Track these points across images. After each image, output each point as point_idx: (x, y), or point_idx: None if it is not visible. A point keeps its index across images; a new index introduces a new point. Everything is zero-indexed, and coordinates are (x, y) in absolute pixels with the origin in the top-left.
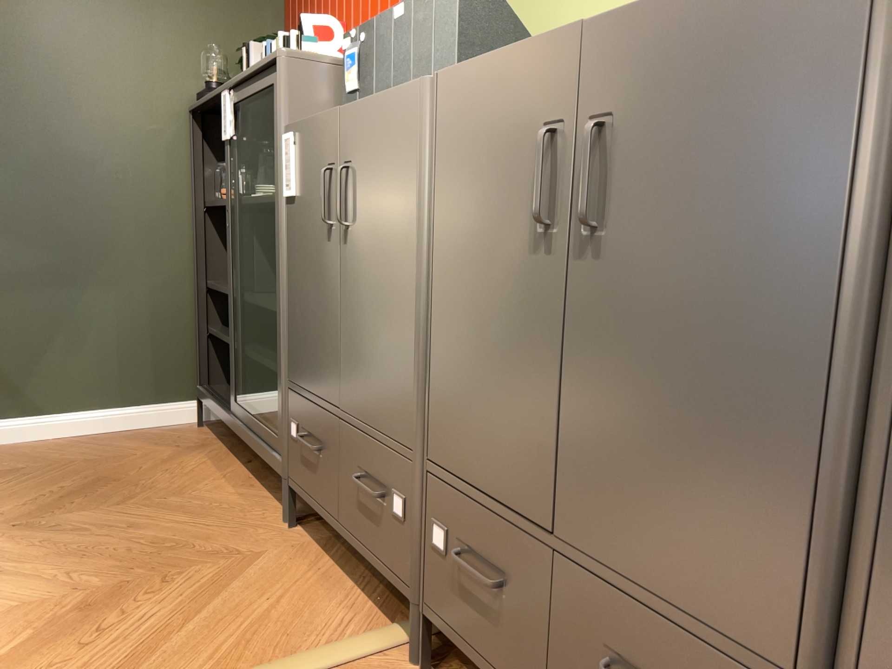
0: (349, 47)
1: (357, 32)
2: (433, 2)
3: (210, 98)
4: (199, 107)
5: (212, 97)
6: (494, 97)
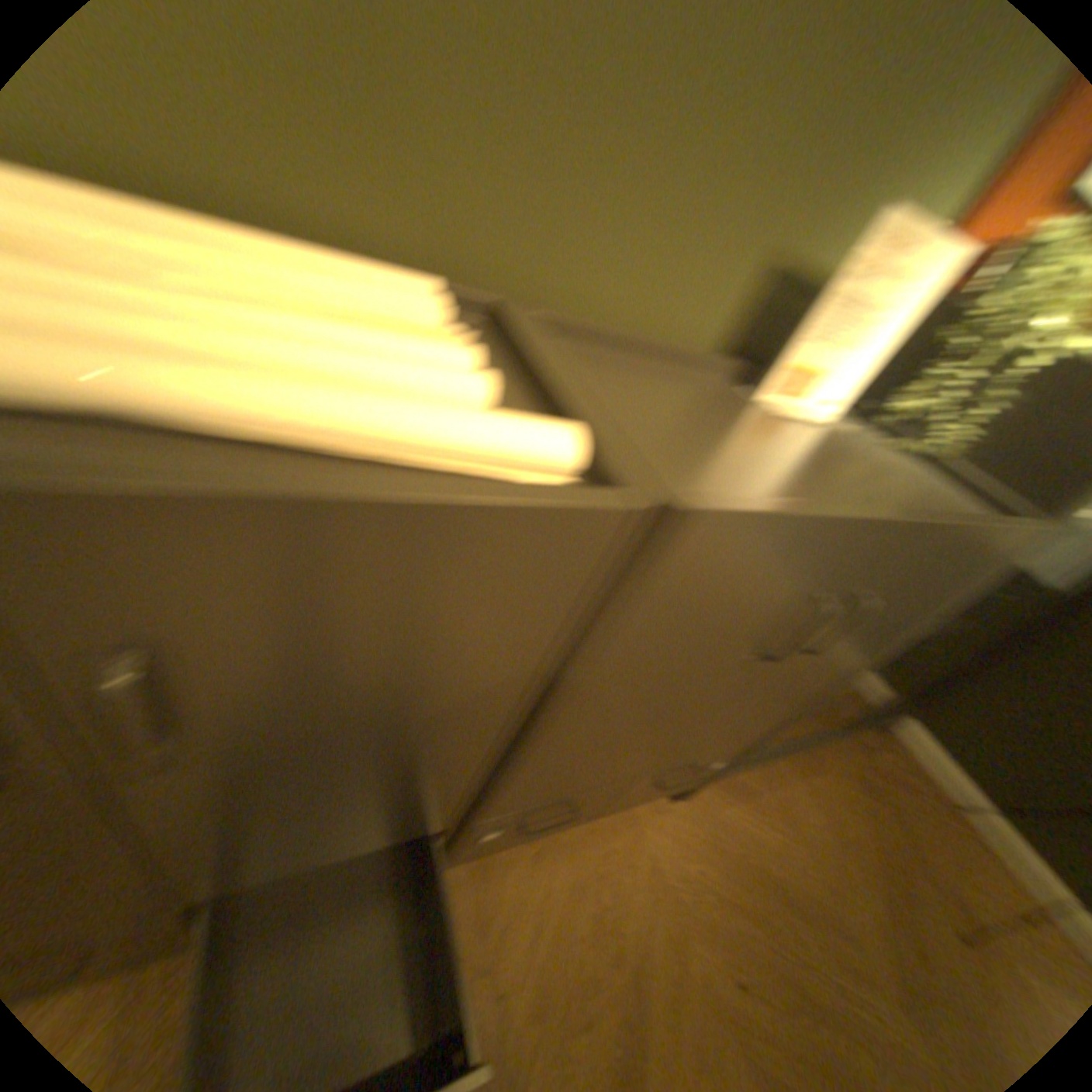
0: None
1: None
2: None
3: None
4: None
5: None
6: None
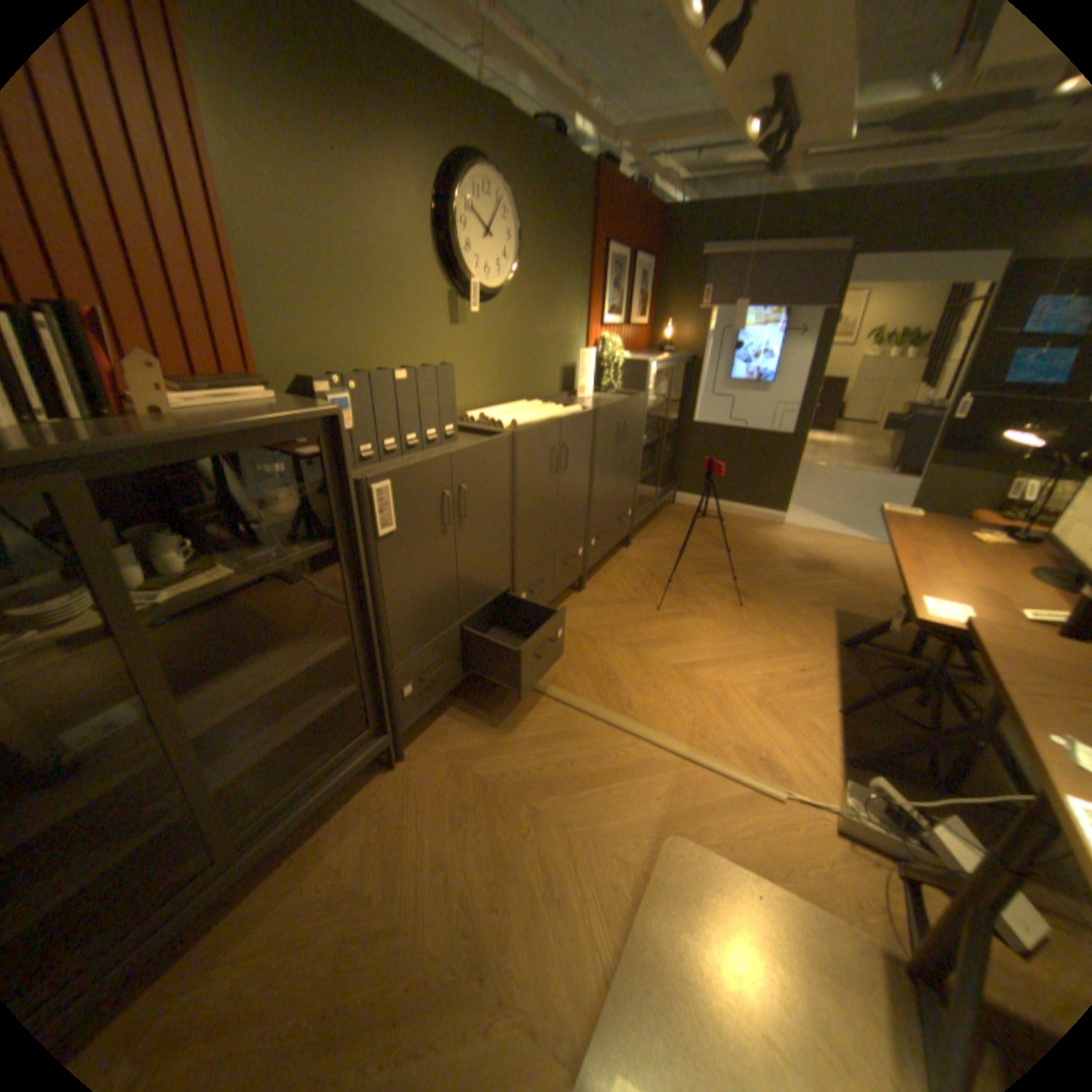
0: (329, 389)
1: (341, 377)
2: (437, 377)
3: None
4: None
5: None
6: (539, 440)
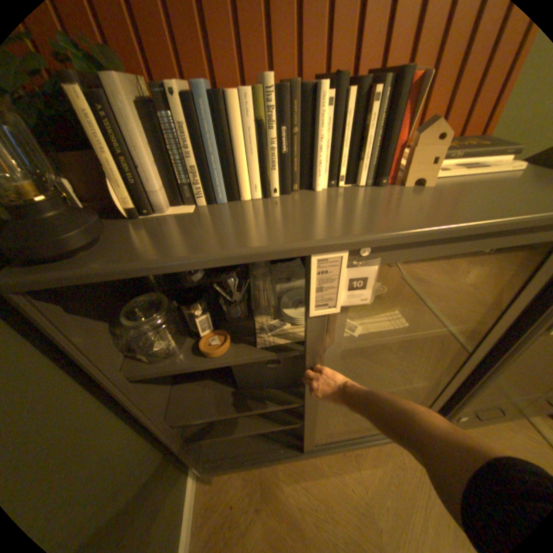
0: None
1: None
2: None
3: (214, 257)
4: (107, 277)
5: (232, 255)
6: None
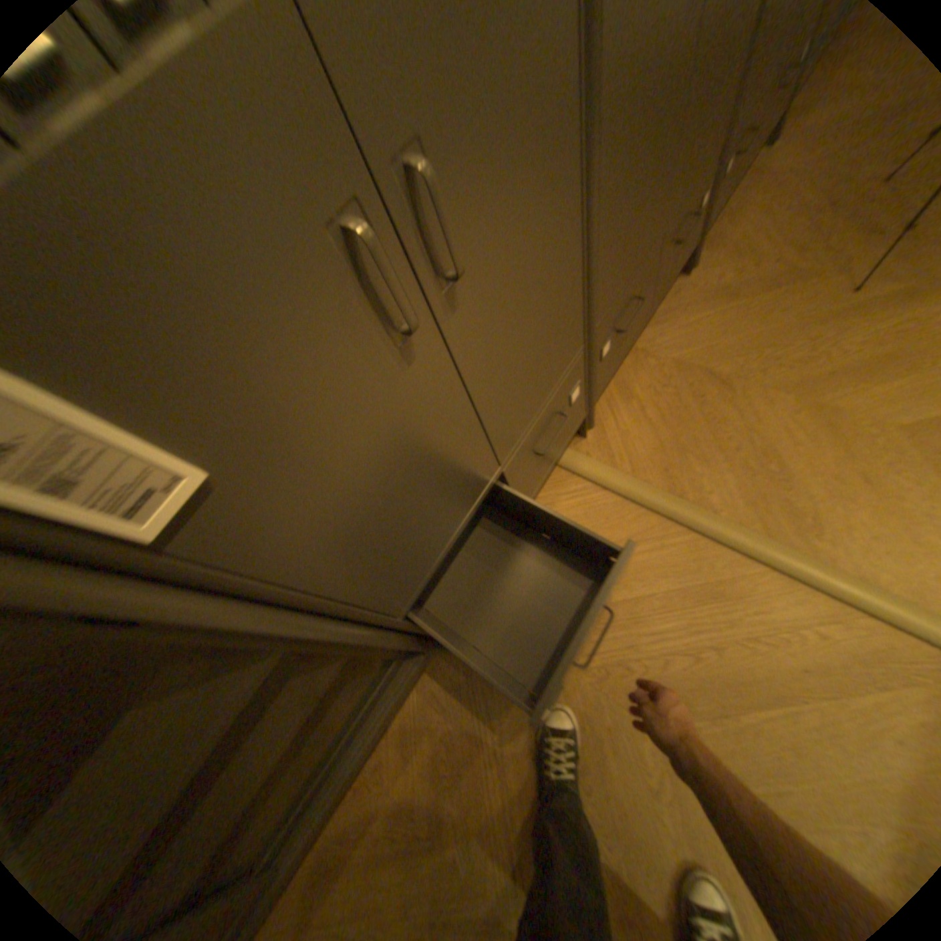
0: None
1: None
2: None
3: None
4: None
5: None
6: None
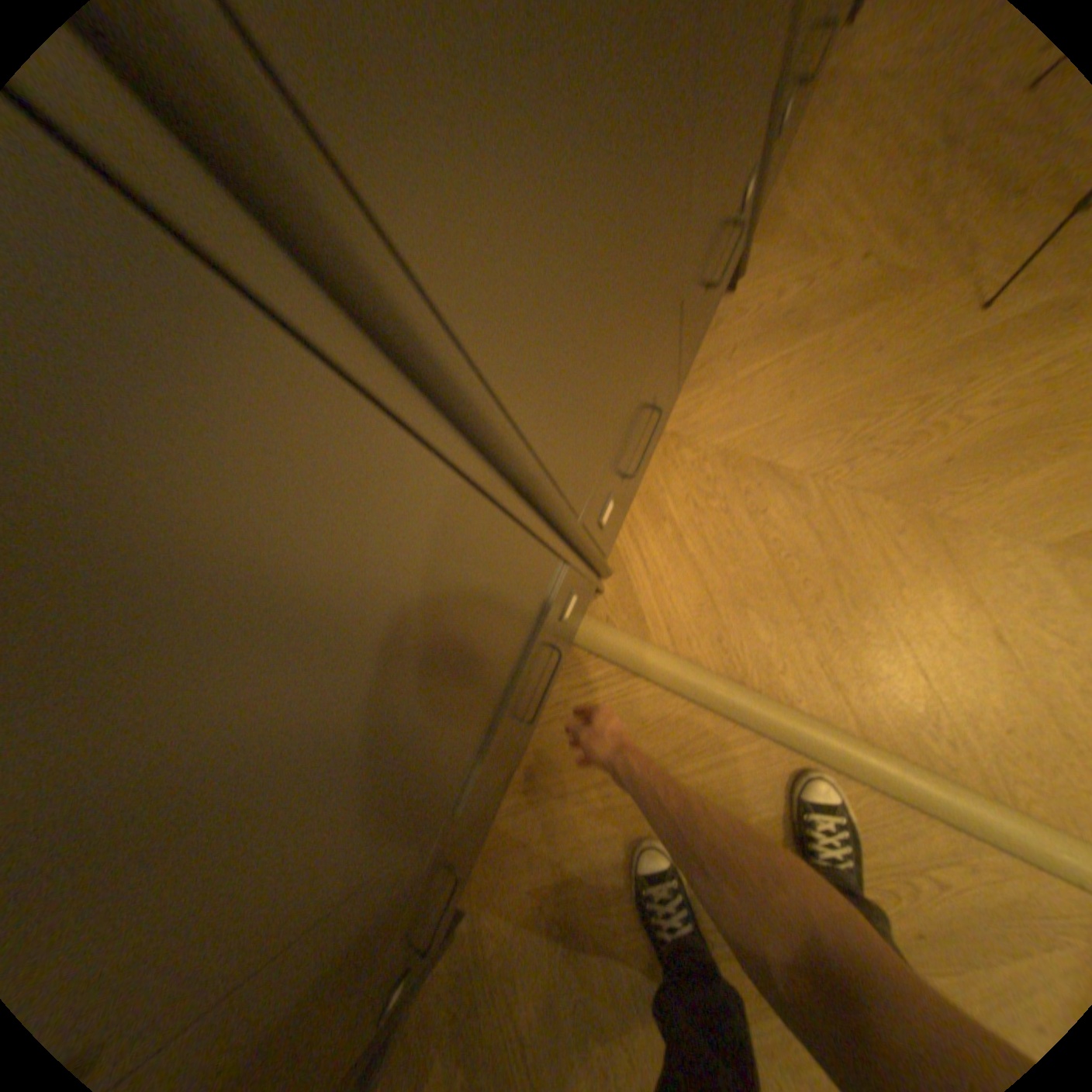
0: None
1: None
2: None
3: None
4: None
5: None
6: None
